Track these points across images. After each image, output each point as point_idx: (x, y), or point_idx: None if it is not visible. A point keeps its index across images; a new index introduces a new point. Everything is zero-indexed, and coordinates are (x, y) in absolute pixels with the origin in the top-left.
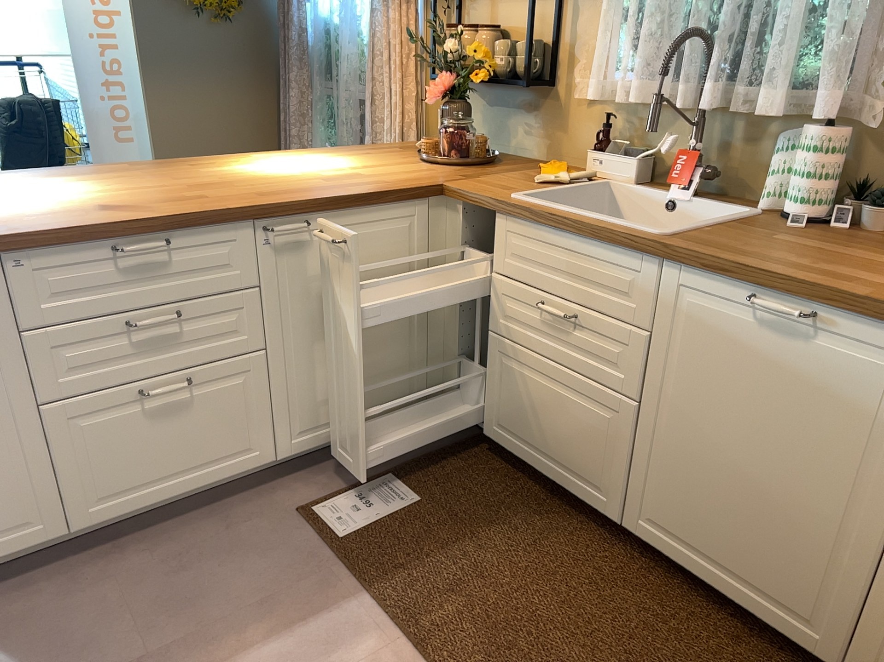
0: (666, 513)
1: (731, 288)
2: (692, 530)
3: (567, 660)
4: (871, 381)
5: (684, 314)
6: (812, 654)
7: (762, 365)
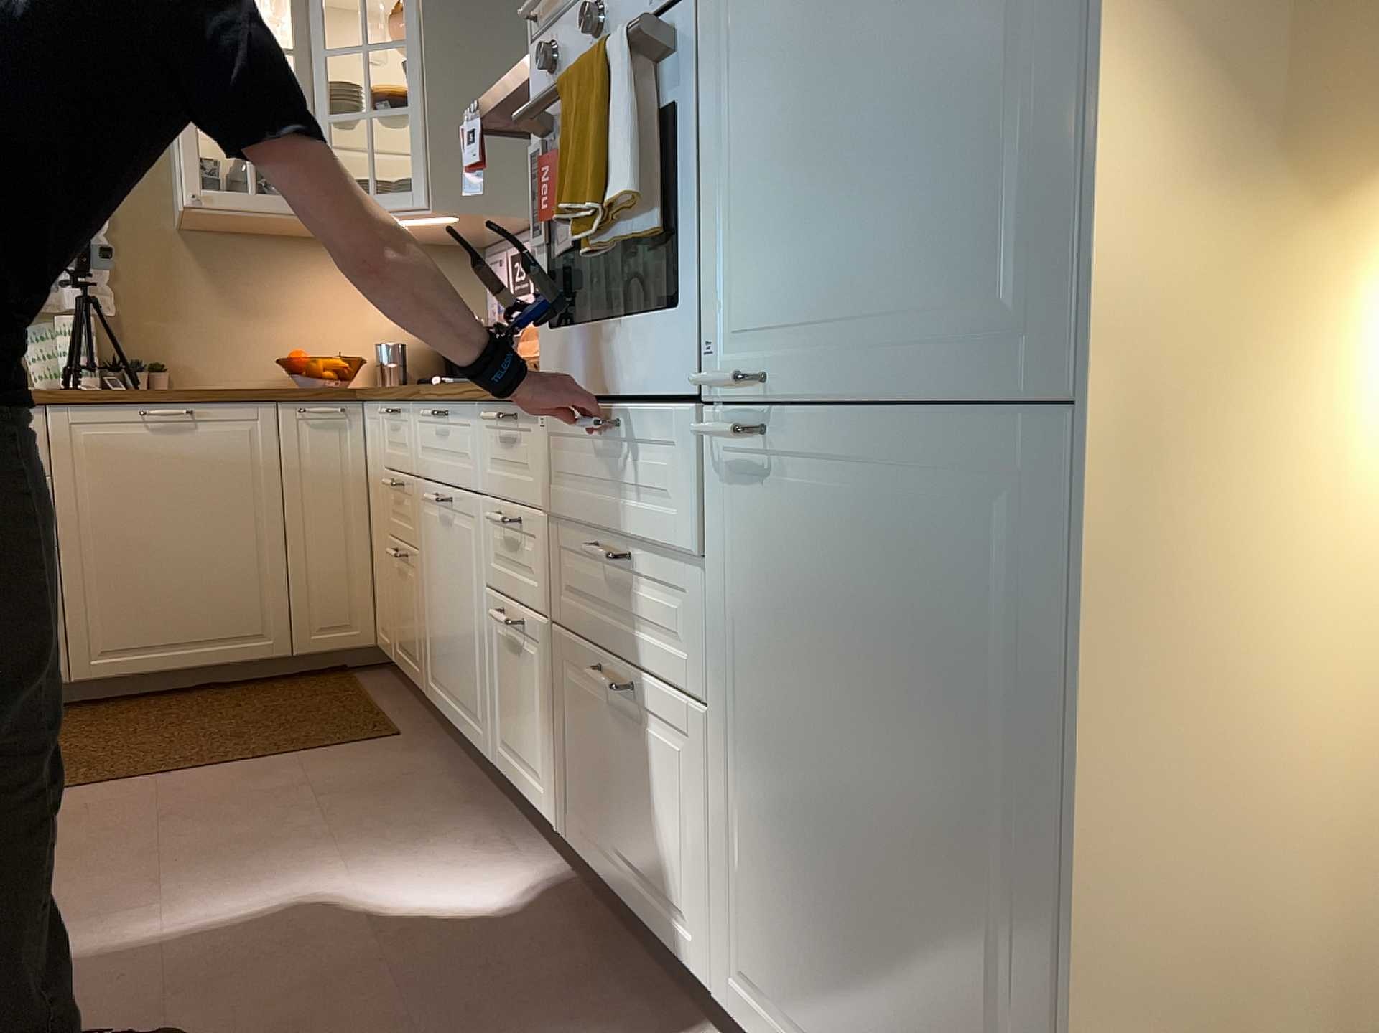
0: (119, 634)
1: (122, 412)
2: (150, 631)
3: (141, 744)
4: (241, 441)
5: (83, 447)
6: (272, 657)
7: (166, 461)
